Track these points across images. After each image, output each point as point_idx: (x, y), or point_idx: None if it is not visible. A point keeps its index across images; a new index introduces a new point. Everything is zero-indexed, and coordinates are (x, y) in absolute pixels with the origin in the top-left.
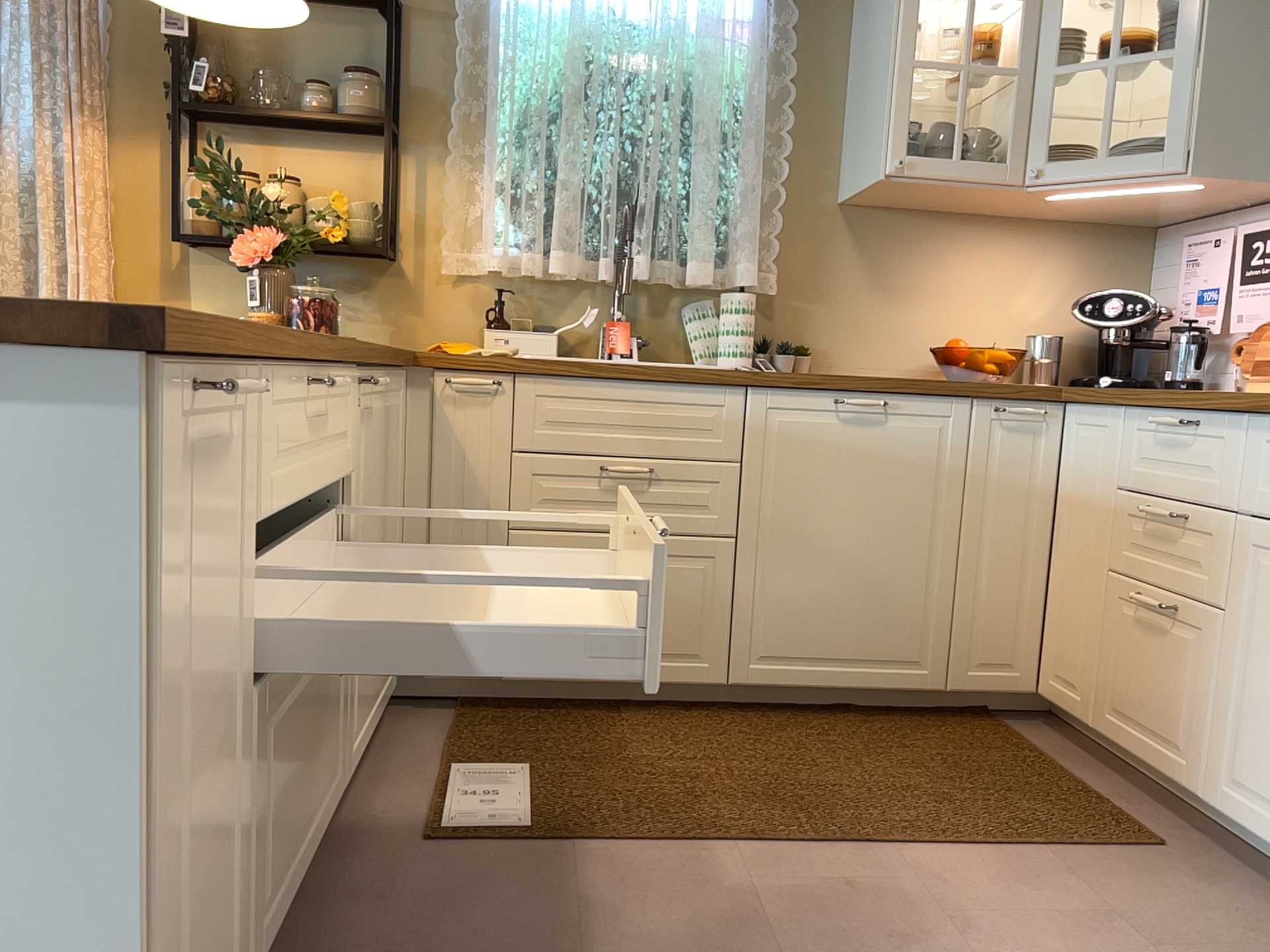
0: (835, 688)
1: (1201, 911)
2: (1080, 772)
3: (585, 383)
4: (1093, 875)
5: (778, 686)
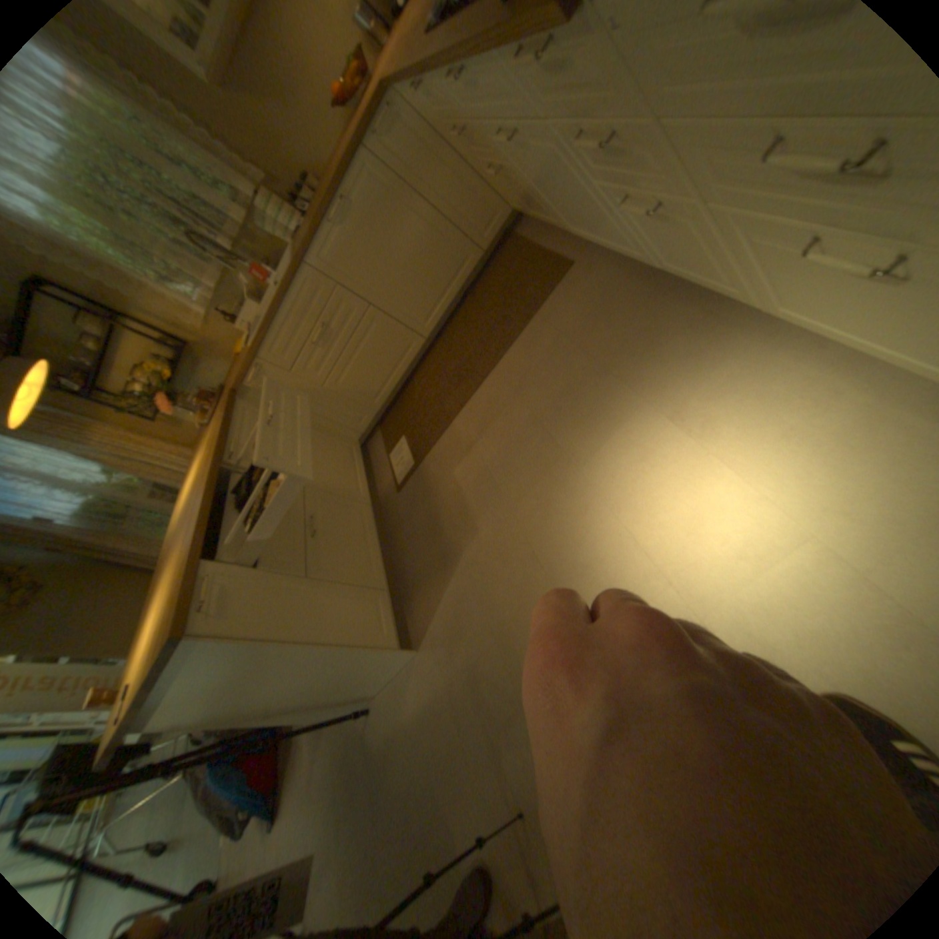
0: (453, 298)
1: (586, 292)
2: (543, 237)
3: (271, 330)
4: (552, 309)
5: (438, 320)
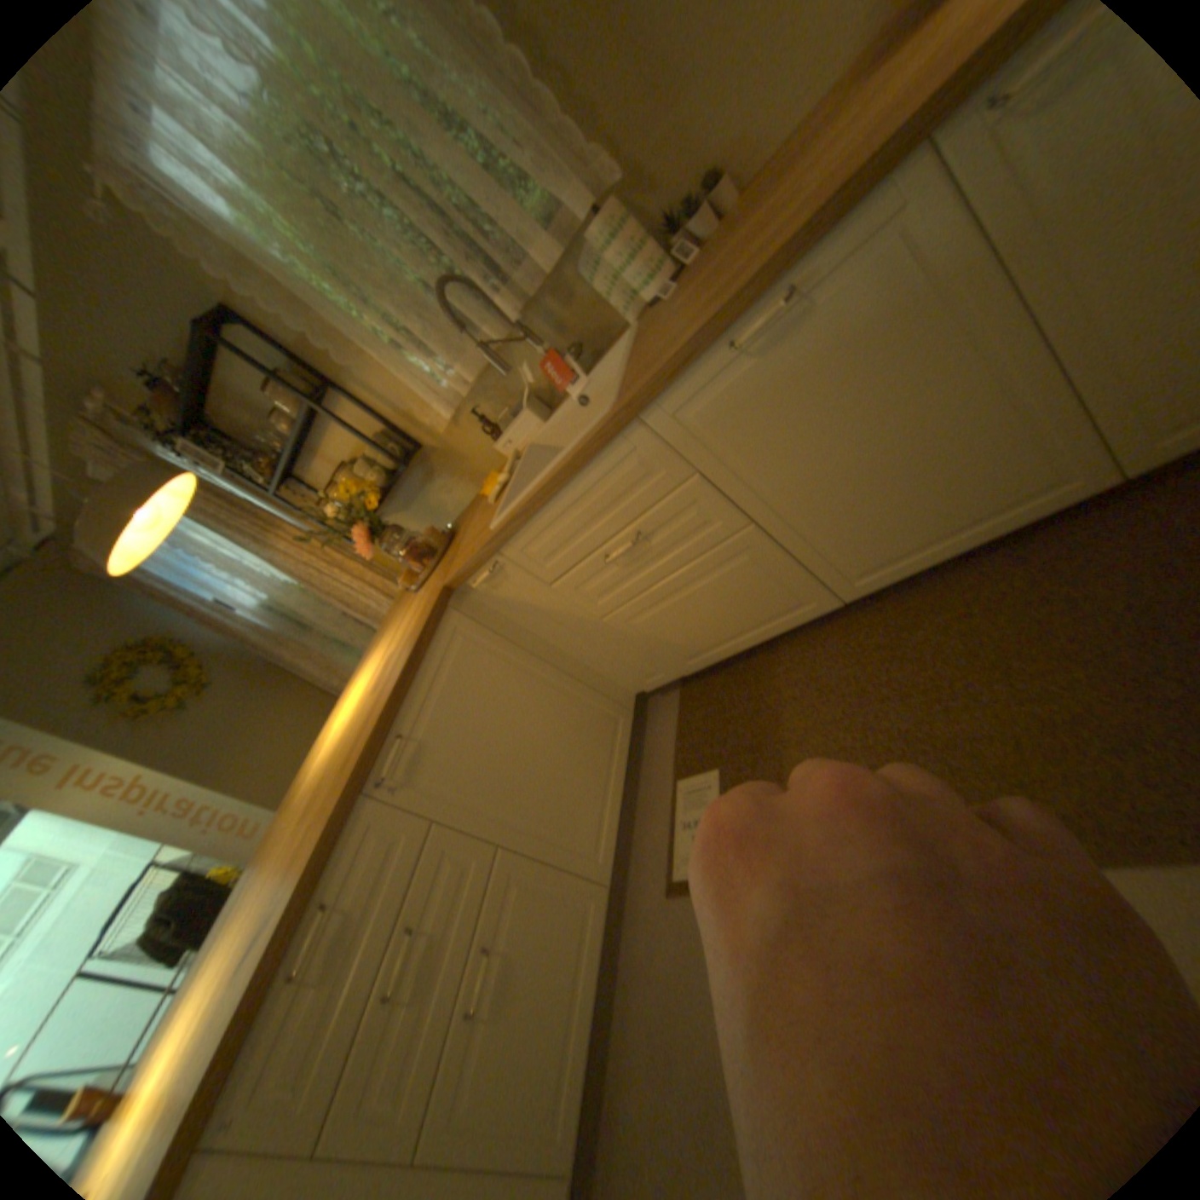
0: (961, 554)
1: None
2: None
3: (537, 523)
4: None
5: (896, 583)
